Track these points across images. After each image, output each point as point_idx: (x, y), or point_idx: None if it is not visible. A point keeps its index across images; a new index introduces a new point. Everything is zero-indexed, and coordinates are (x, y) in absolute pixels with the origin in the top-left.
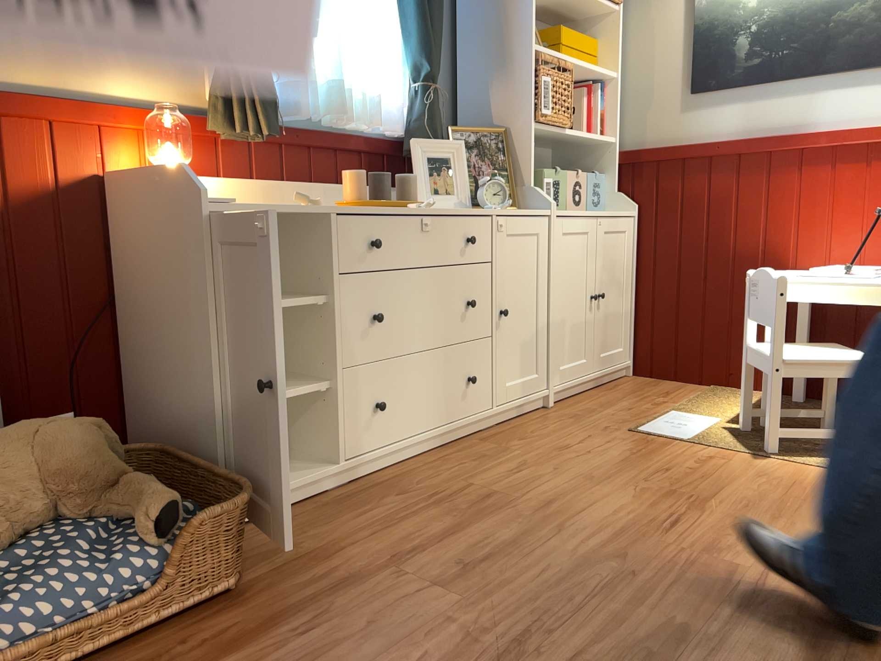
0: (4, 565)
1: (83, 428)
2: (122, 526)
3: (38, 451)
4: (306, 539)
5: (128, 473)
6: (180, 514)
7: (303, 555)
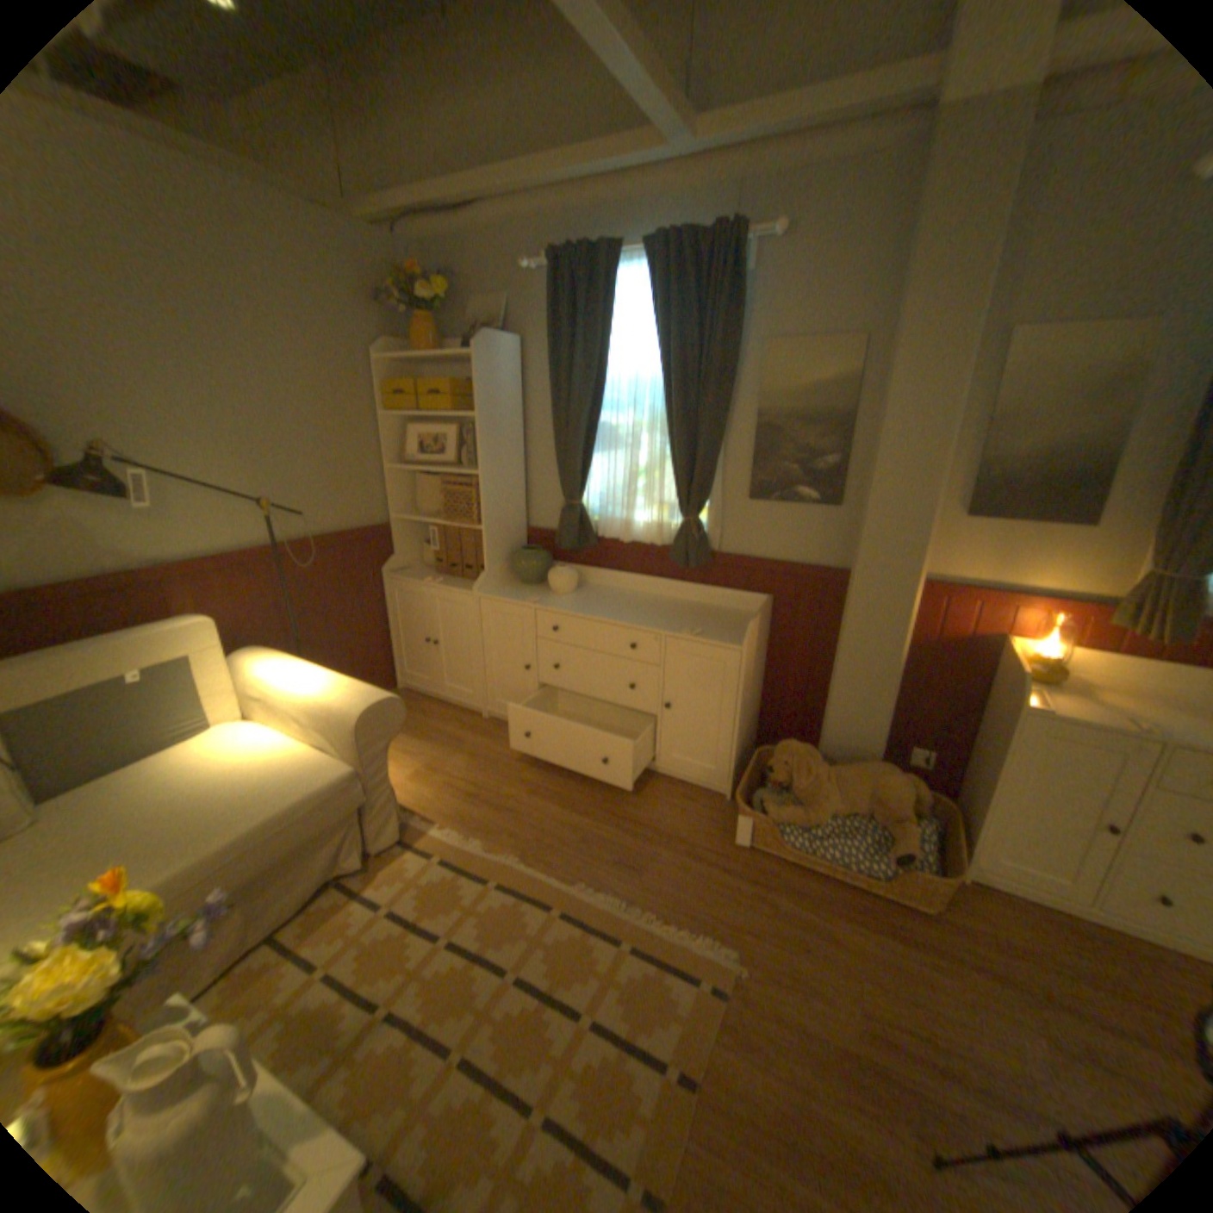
0: (840, 824)
1: (904, 787)
2: (894, 845)
3: (876, 787)
4: (1008, 933)
5: (913, 822)
6: (921, 862)
7: (993, 939)
